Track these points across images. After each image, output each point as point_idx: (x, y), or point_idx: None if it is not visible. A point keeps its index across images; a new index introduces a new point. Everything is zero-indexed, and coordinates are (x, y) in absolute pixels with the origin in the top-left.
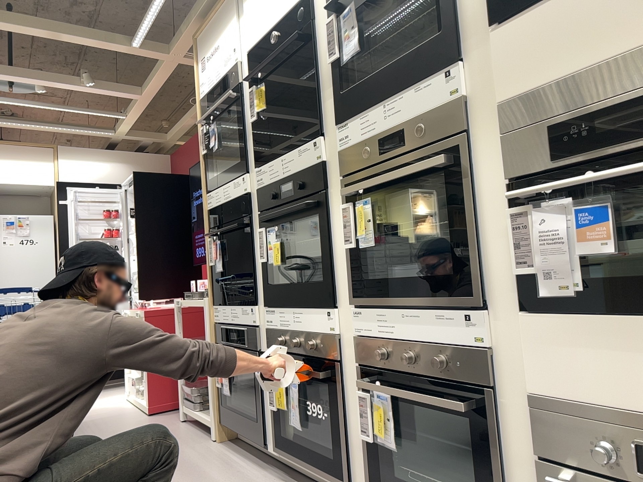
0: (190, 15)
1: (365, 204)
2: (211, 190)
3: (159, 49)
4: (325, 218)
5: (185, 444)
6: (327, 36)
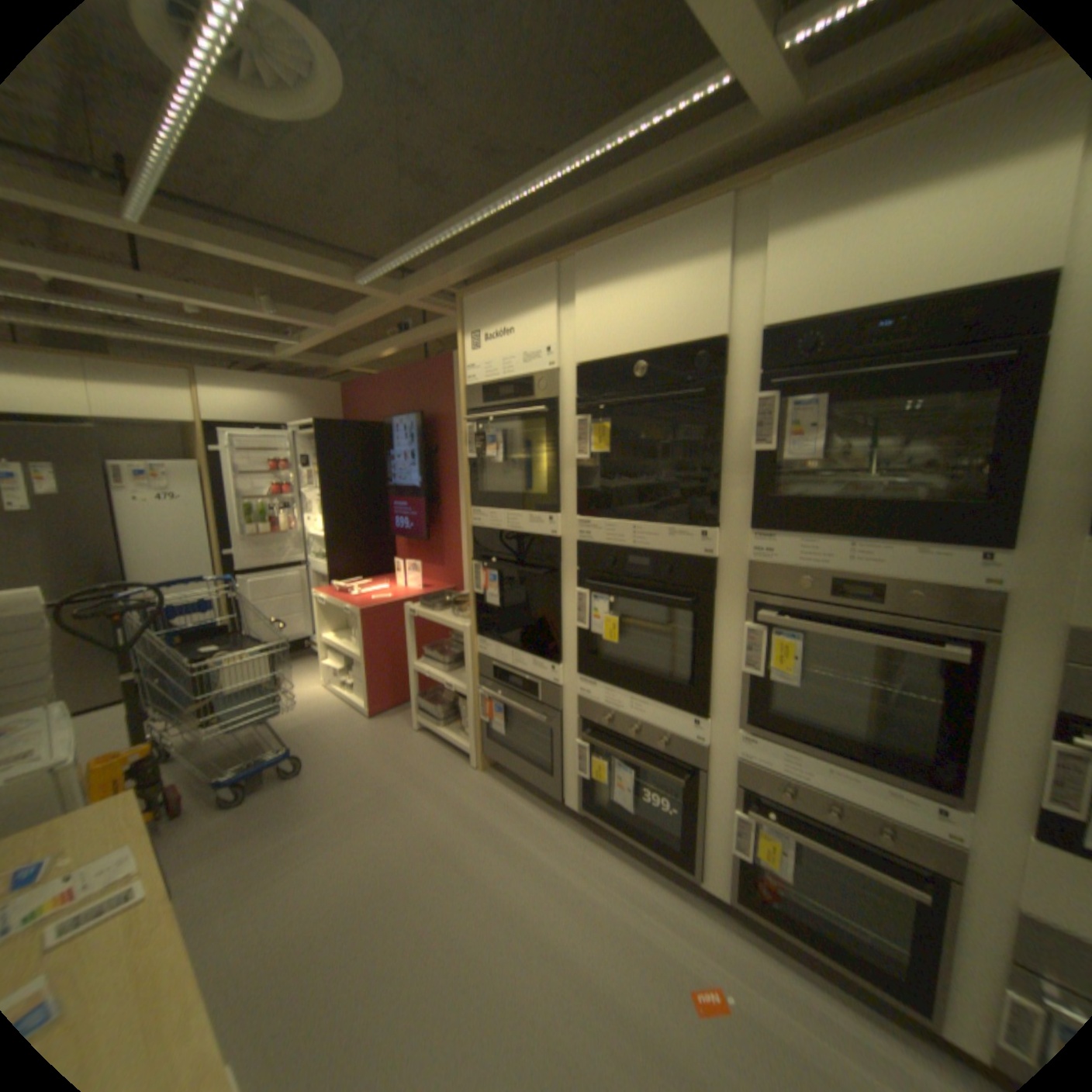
0: (449, 259)
1: (796, 643)
2: (482, 508)
3: (385, 288)
4: (709, 625)
5: (445, 778)
6: (755, 411)
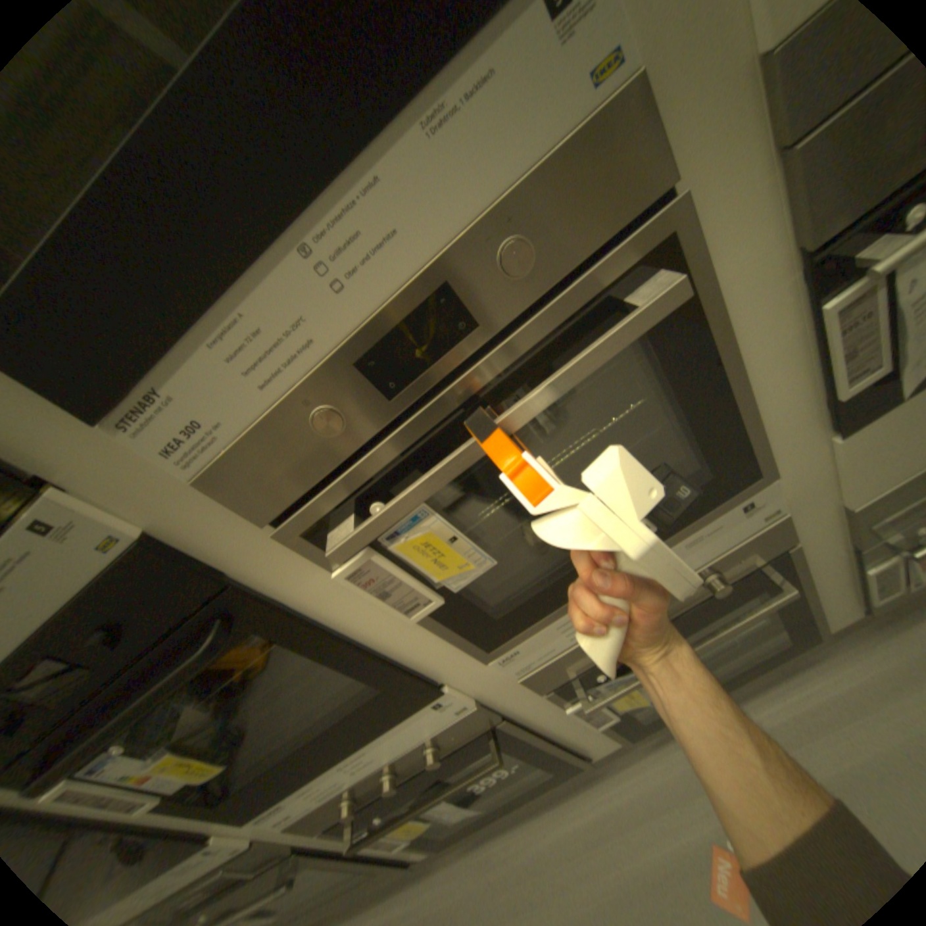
0: None
1: (424, 522)
2: None
3: None
4: (286, 625)
5: None
6: None
